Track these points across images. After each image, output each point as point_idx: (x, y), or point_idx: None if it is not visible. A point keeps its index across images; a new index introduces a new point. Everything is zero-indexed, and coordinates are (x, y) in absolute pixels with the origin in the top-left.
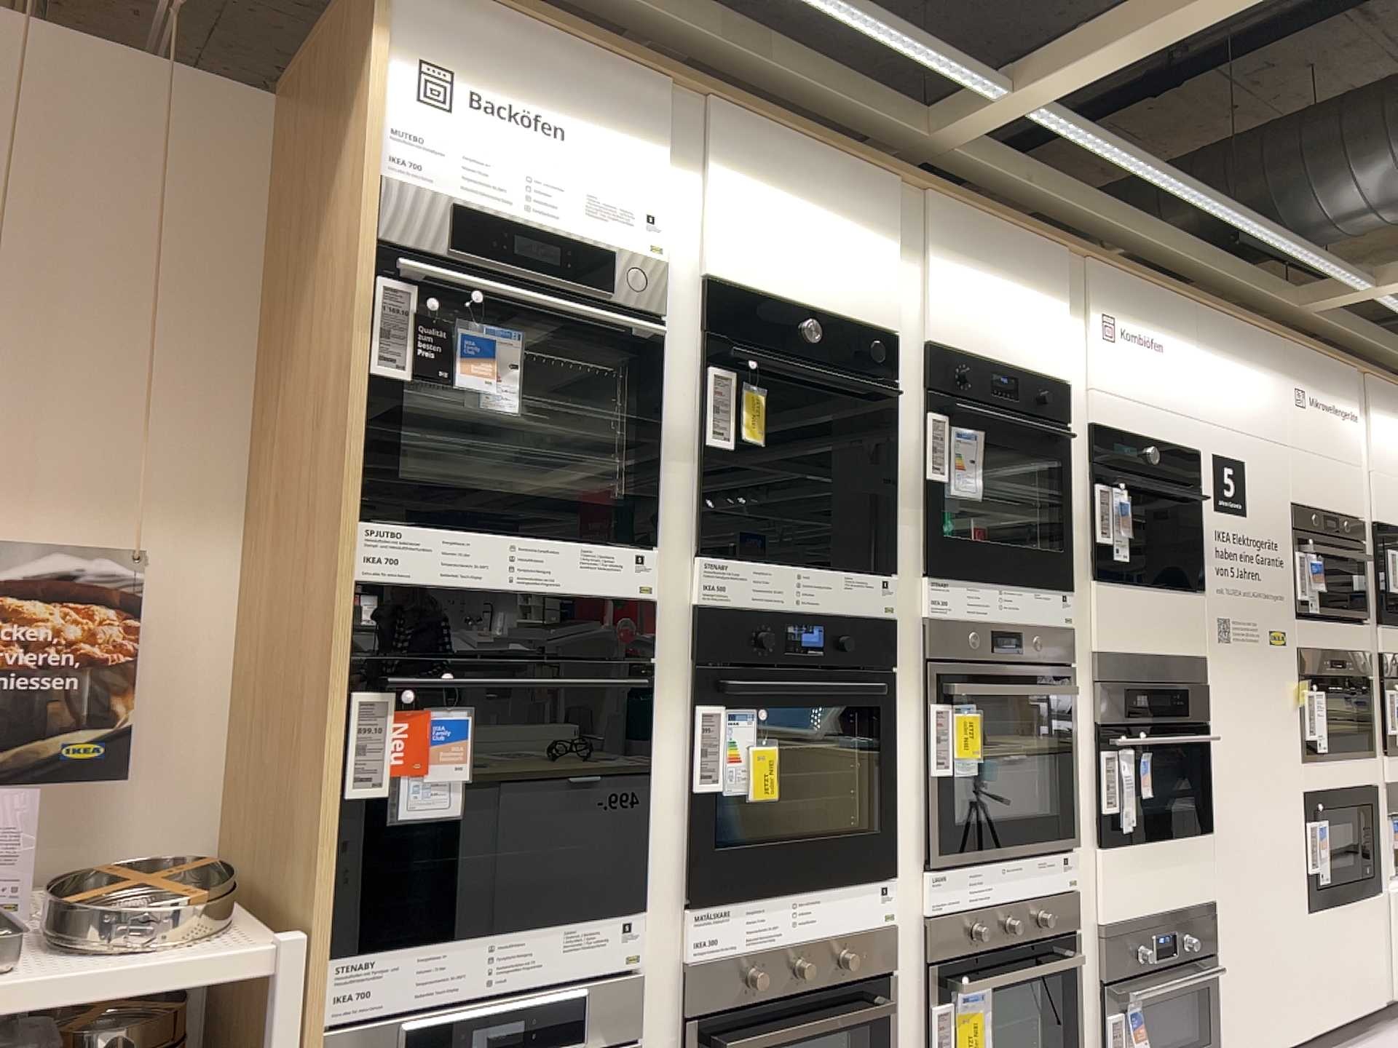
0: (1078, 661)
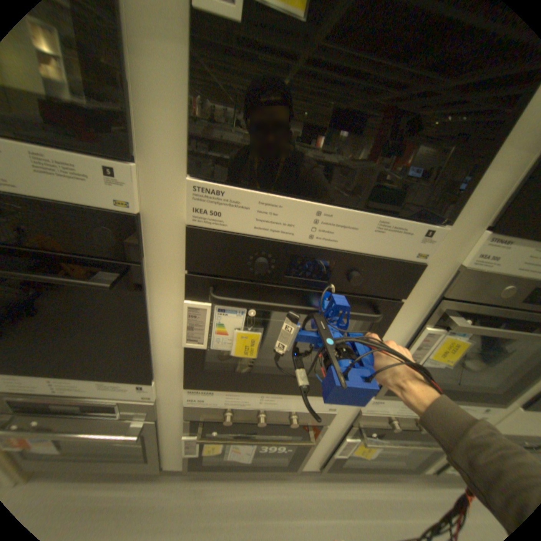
0: None
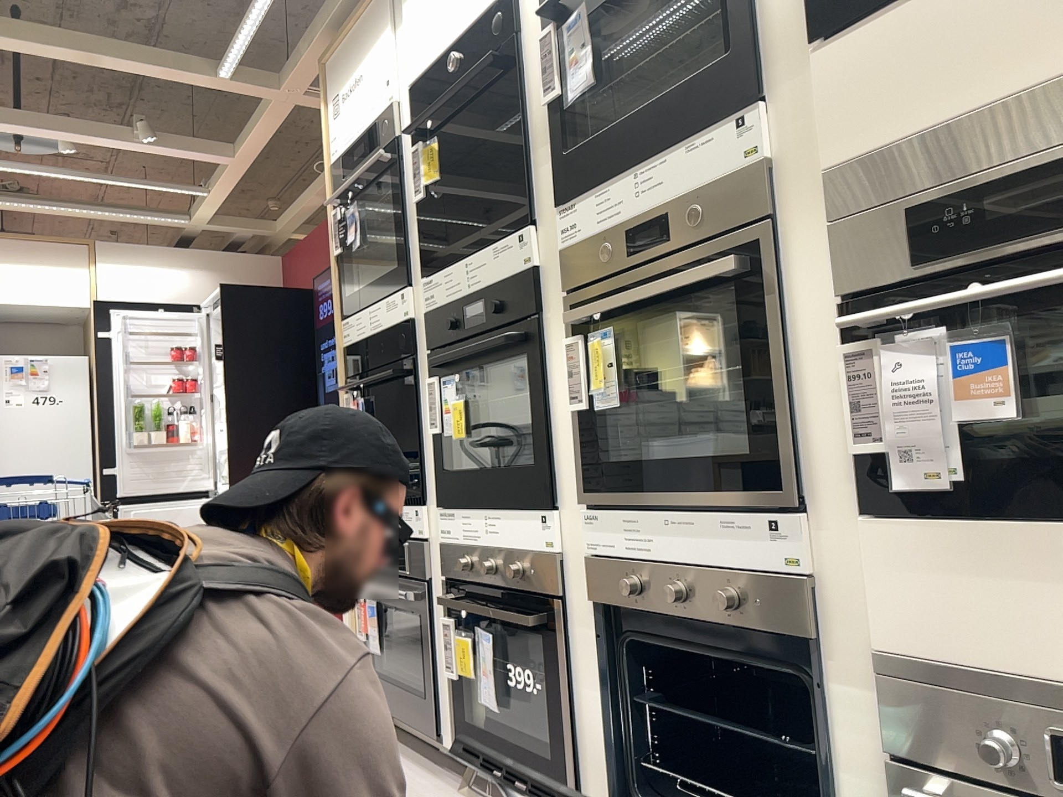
0: (797, 204)
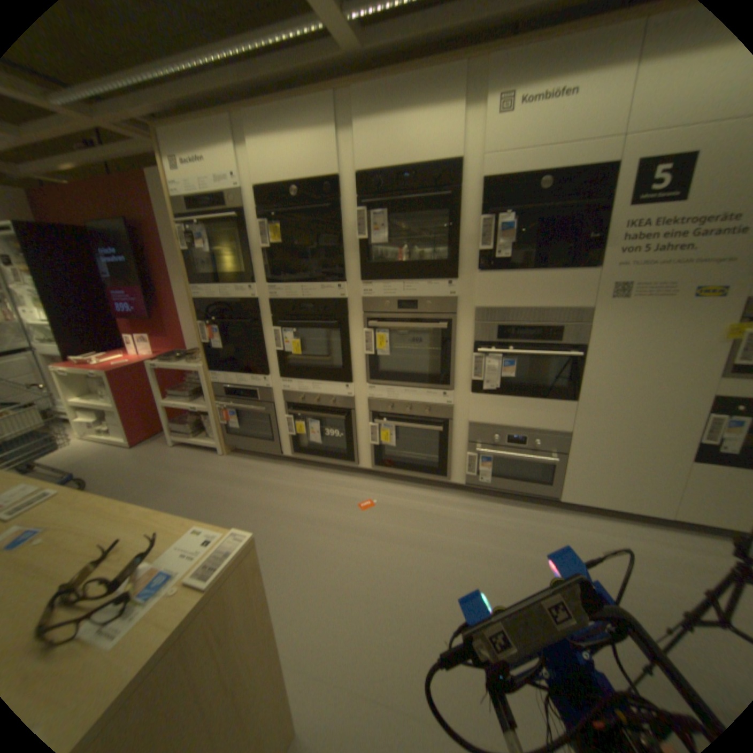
0: (463, 313)
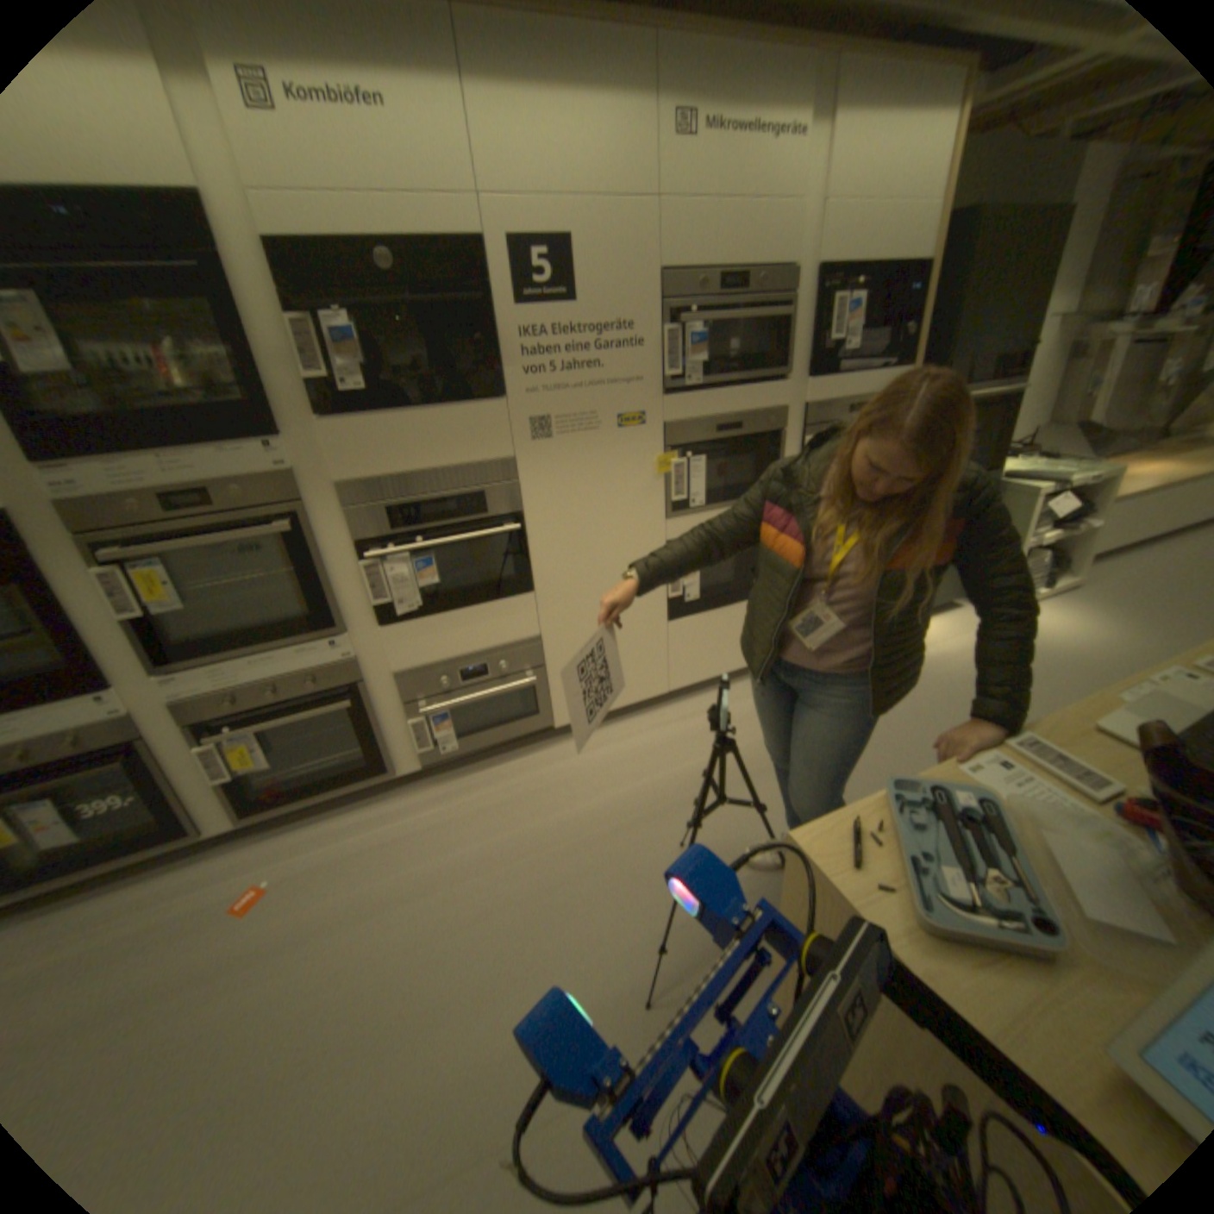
0: (315, 495)
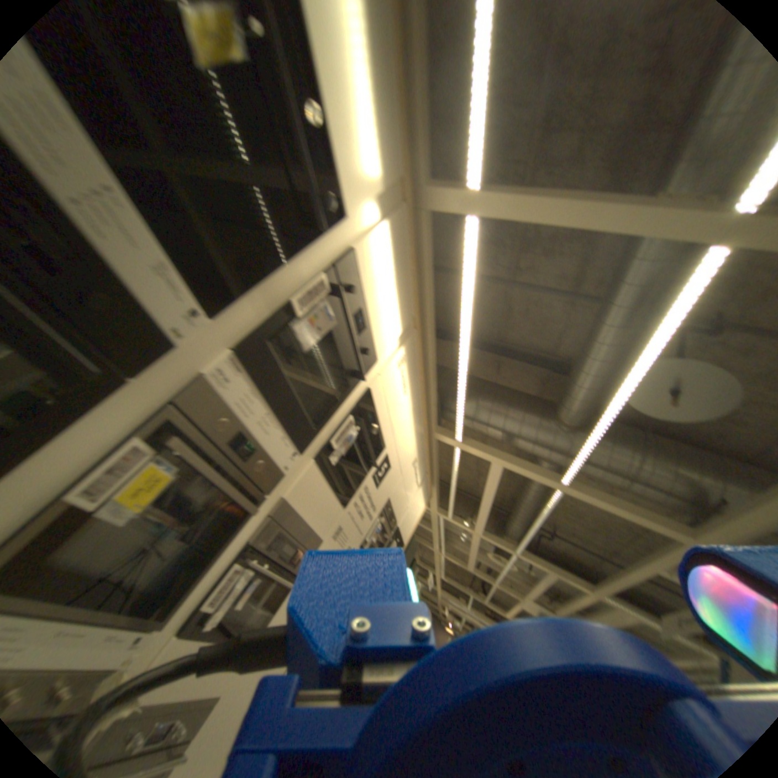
0: (271, 498)
